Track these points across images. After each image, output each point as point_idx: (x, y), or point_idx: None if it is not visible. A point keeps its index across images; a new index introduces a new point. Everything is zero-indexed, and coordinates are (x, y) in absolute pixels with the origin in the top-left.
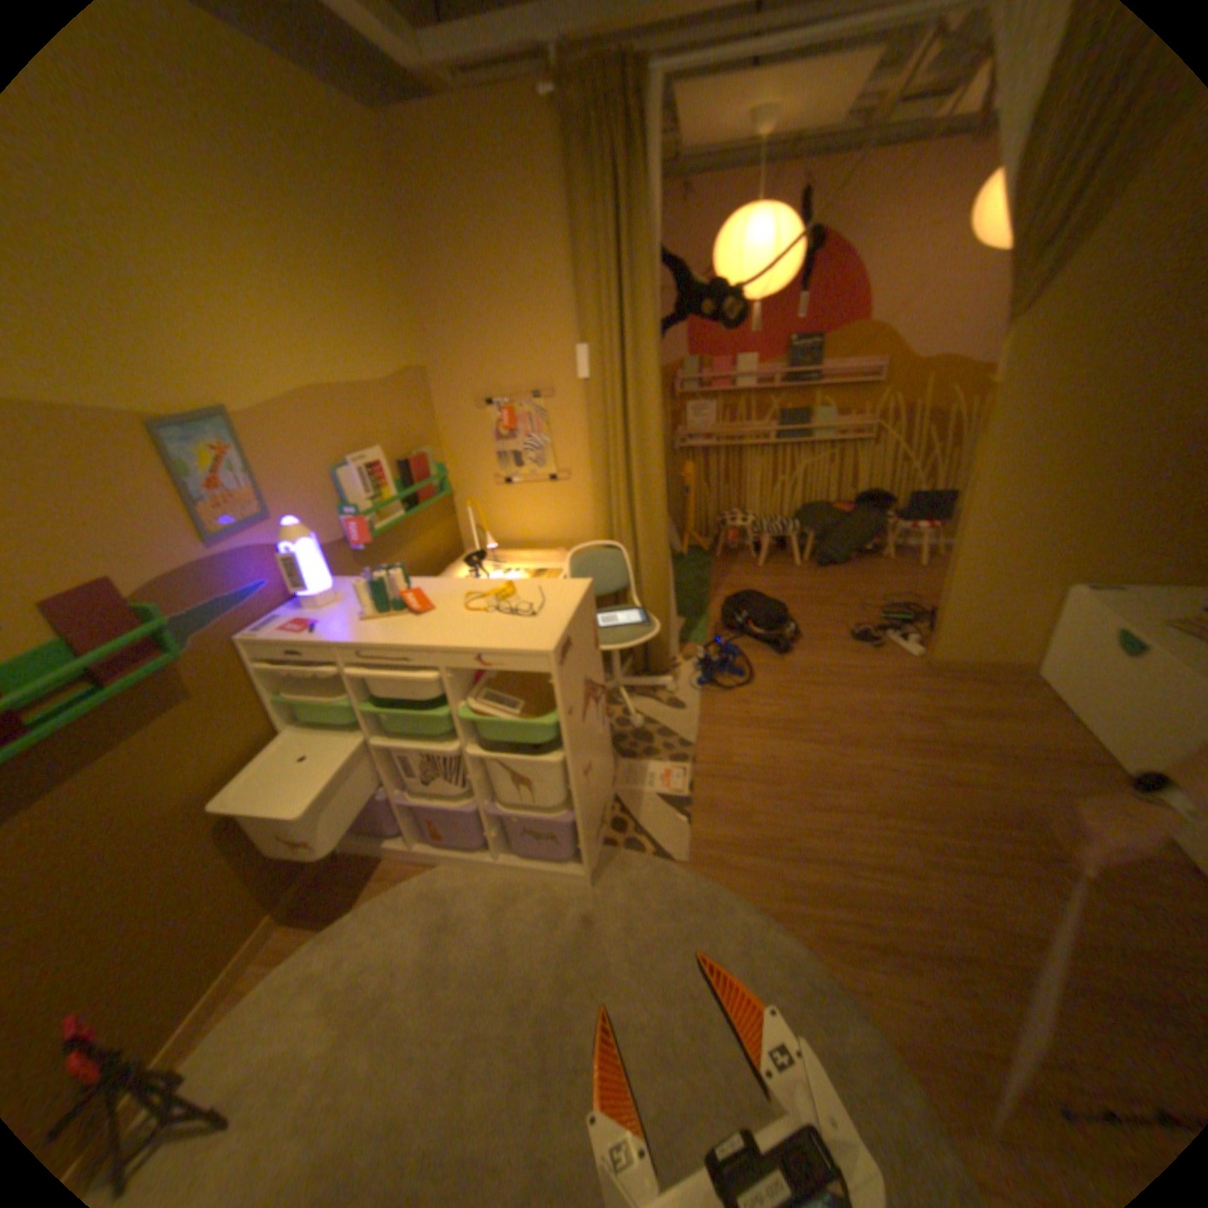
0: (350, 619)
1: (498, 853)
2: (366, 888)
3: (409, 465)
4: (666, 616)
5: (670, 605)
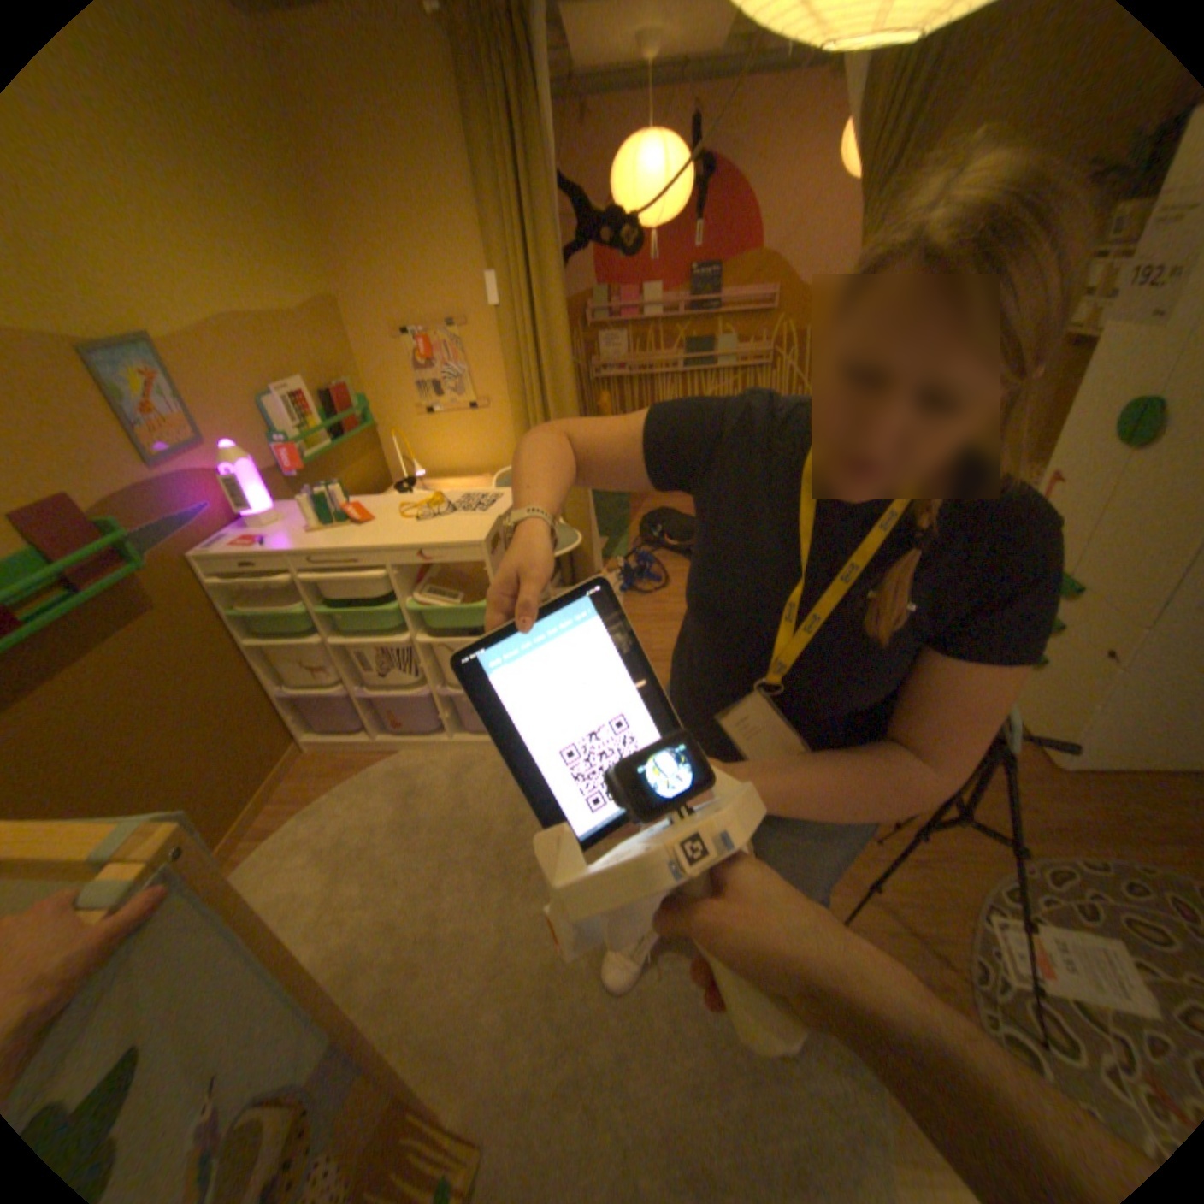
0: (295, 533)
1: (451, 732)
2: (336, 776)
3: (330, 396)
4: (587, 531)
5: (590, 522)
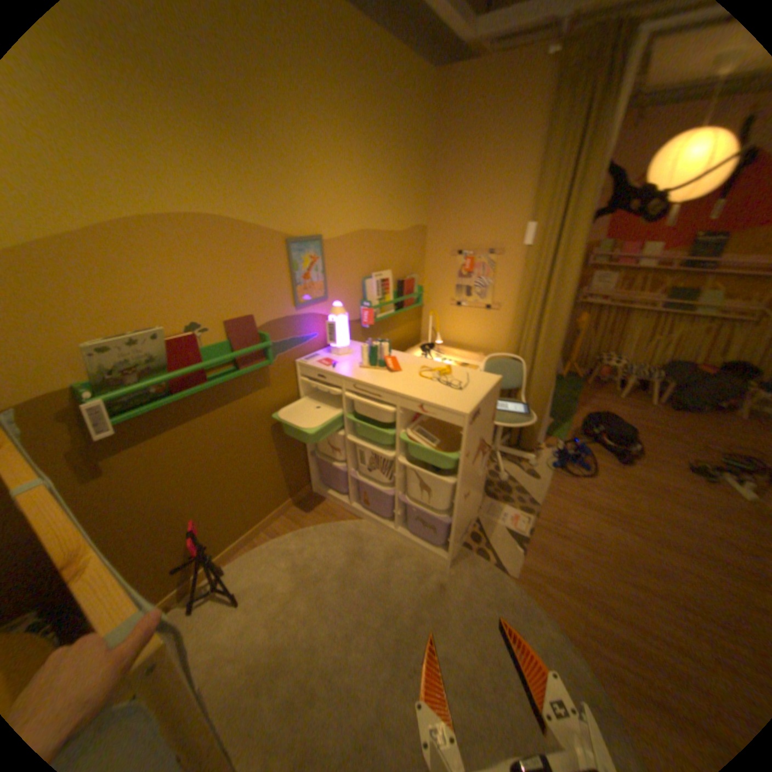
0: (353, 365)
1: (398, 524)
2: (323, 516)
3: (402, 283)
4: (541, 413)
5: (546, 407)
